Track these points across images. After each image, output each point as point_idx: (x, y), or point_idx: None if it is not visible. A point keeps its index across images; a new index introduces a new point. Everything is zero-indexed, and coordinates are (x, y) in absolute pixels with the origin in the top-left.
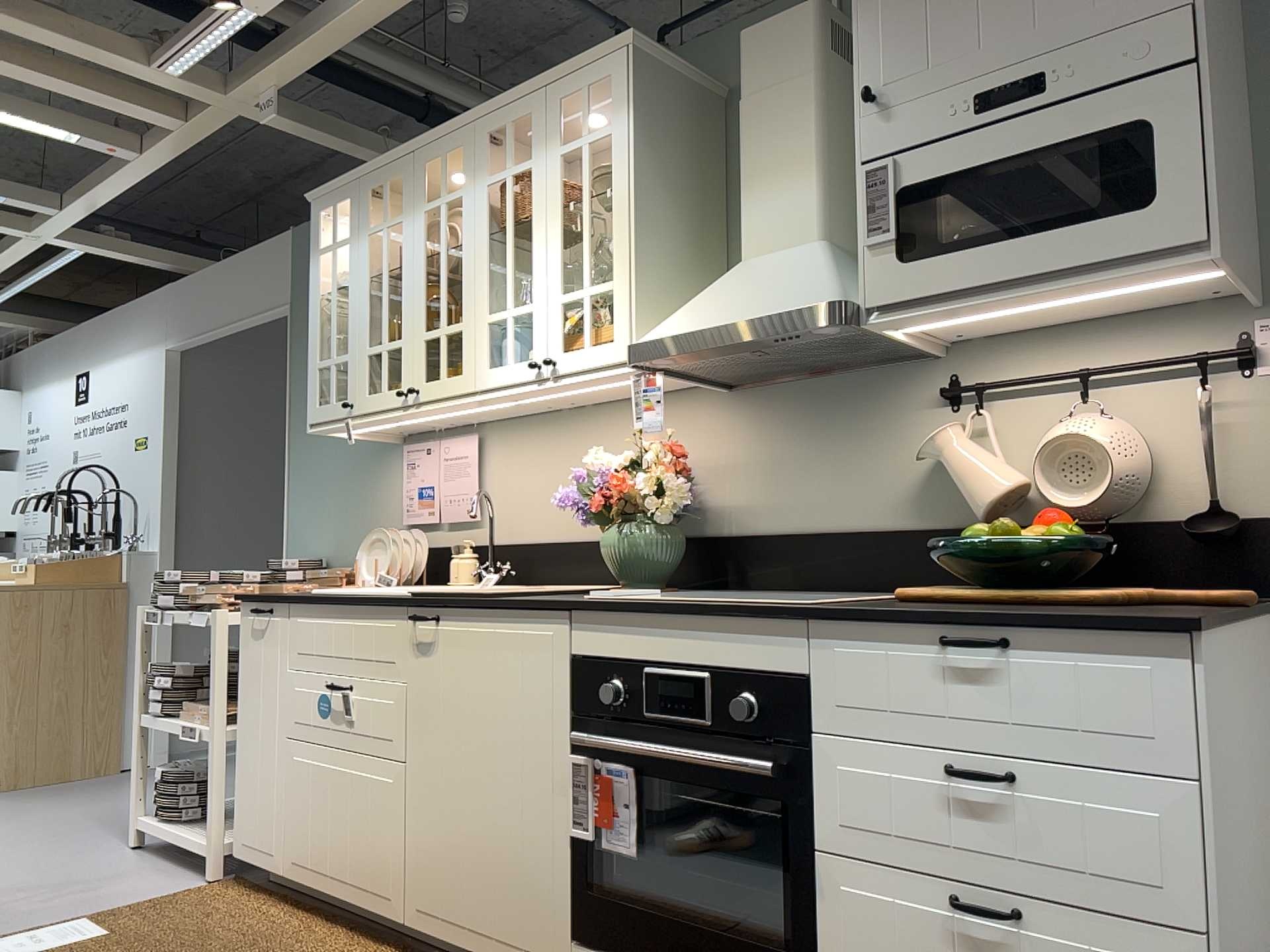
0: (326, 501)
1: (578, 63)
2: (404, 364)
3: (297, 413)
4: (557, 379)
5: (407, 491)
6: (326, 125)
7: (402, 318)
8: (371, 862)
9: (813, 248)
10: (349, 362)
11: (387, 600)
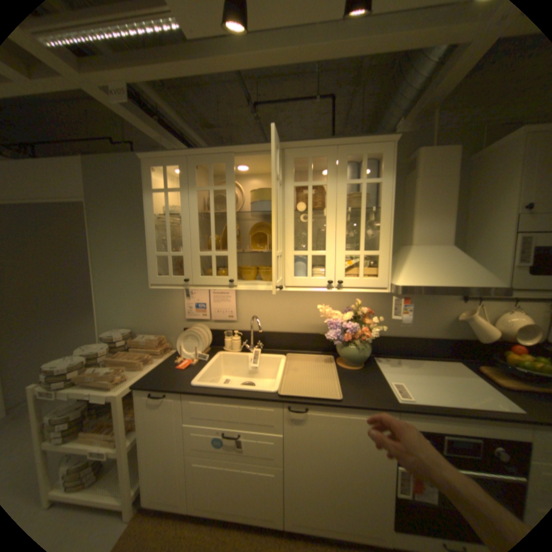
0: (126, 302)
1: (364, 140)
2: (231, 265)
3: (97, 256)
4: (340, 289)
5: (189, 304)
6: (133, 108)
7: (228, 241)
8: (259, 508)
9: (457, 250)
10: (184, 257)
11: (270, 400)
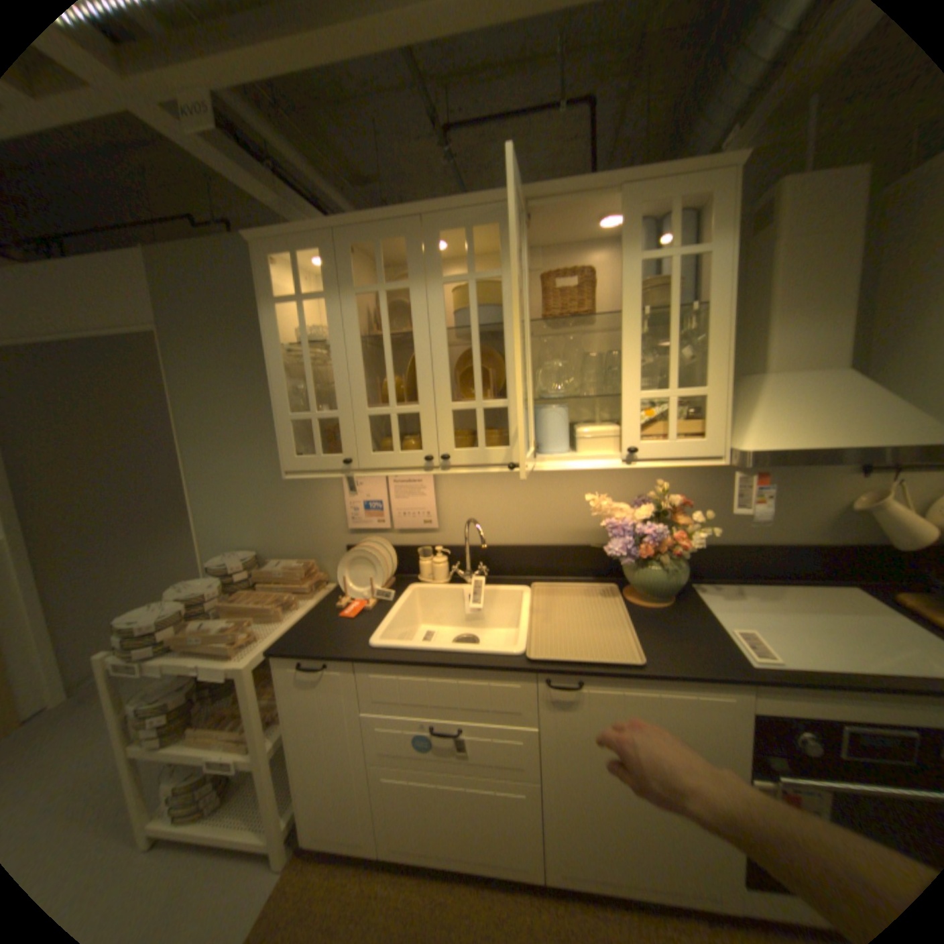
0: (244, 506)
1: (675, 168)
2: (426, 431)
3: (187, 429)
4: (632, 464)
5: (353, 504)
6: (226, 147)
7: (418, 387)
8: (502, 850)
9: (858, 376)
10: (340, 420)
11: (513, 669)
